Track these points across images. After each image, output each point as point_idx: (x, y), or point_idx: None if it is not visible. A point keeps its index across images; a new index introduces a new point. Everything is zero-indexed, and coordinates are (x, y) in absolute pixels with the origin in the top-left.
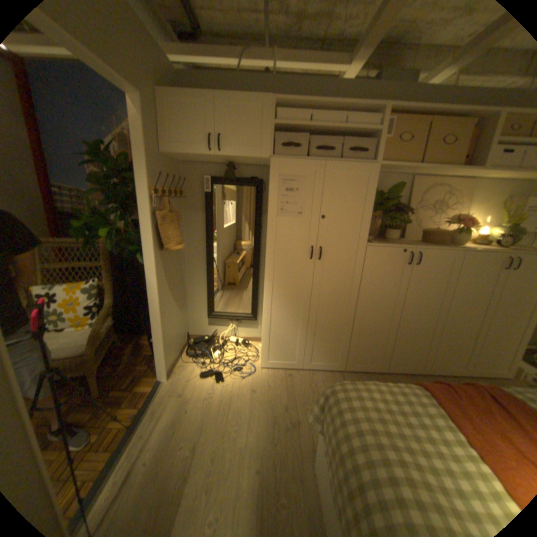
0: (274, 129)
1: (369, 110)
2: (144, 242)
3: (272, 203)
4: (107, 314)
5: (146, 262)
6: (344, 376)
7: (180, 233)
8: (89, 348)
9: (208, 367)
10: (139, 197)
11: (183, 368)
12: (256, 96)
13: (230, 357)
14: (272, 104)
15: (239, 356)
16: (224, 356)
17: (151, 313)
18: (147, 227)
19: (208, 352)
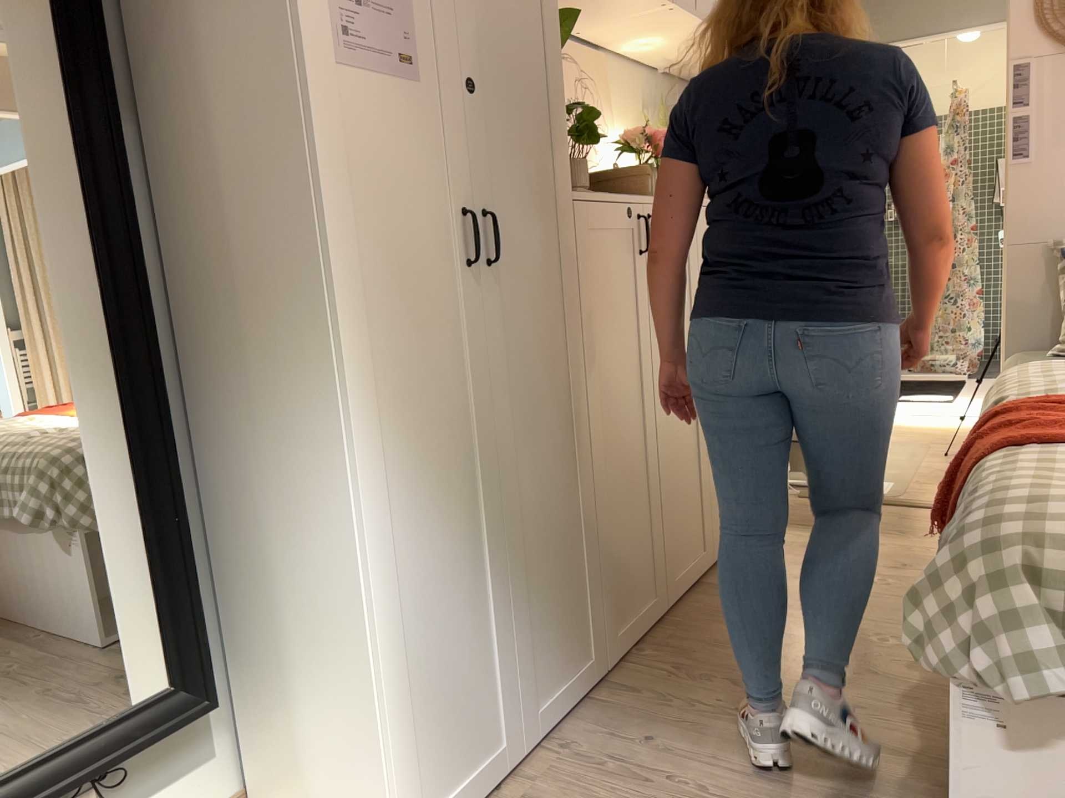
0: None
1: None
2: None
3: None
4: None
5: None
6: (617, 688)
7: None
8: None
9: None
10: None
11: None
12: None
13: None
14: None
15: None
16: None
17: None
18: None
19: None
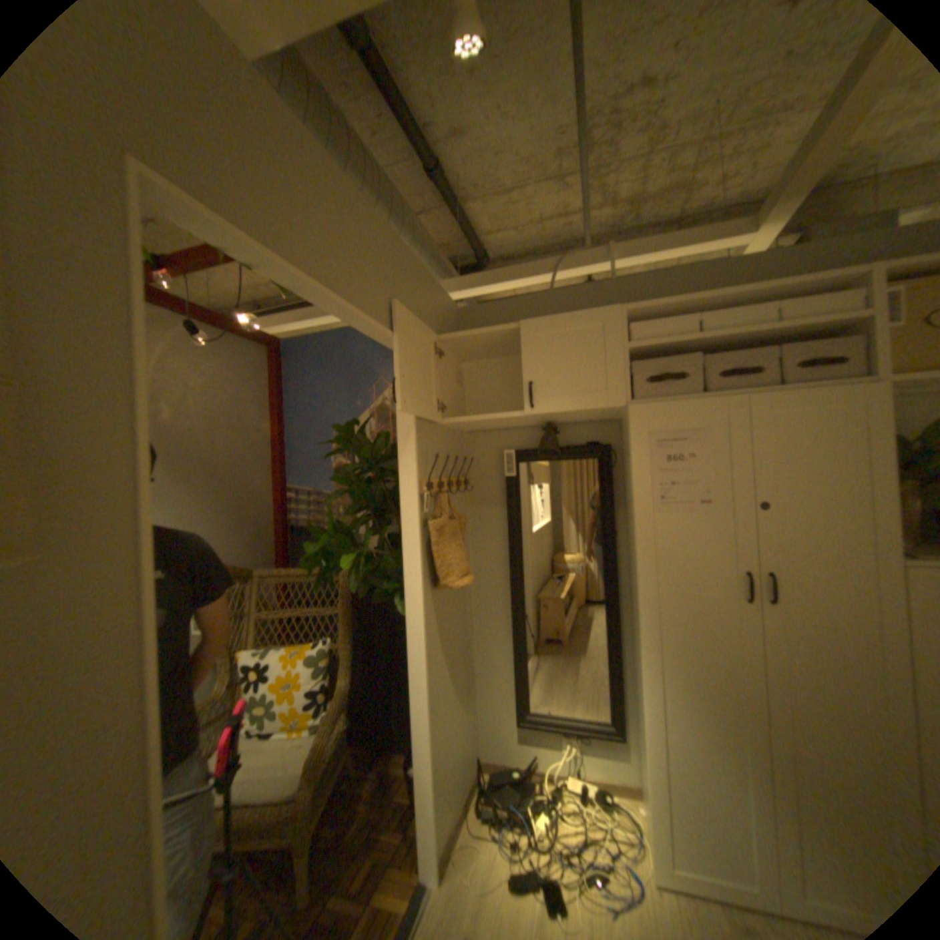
0: (626, 359)
1: (825, 290)
2: (406, 575)
3: (640, 487)
4: (337, 710)
5: (408, 614)
6: None
7: (465, 554)
8: (302, 788)
9: (525, 864)
10: (403, 499)
11: (471, 857)
12: (590, 315)
13: (575, 841)
14: (620, 320)
15: (595, 839)
16: (558, 834)
17: (413, 718)
18: (412, 550)
19: (522, 818)
